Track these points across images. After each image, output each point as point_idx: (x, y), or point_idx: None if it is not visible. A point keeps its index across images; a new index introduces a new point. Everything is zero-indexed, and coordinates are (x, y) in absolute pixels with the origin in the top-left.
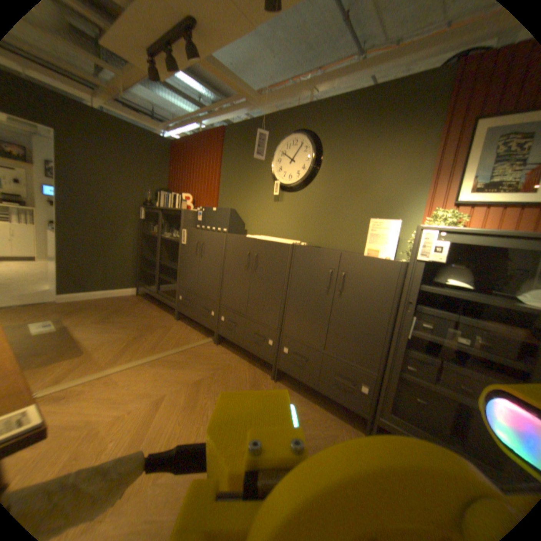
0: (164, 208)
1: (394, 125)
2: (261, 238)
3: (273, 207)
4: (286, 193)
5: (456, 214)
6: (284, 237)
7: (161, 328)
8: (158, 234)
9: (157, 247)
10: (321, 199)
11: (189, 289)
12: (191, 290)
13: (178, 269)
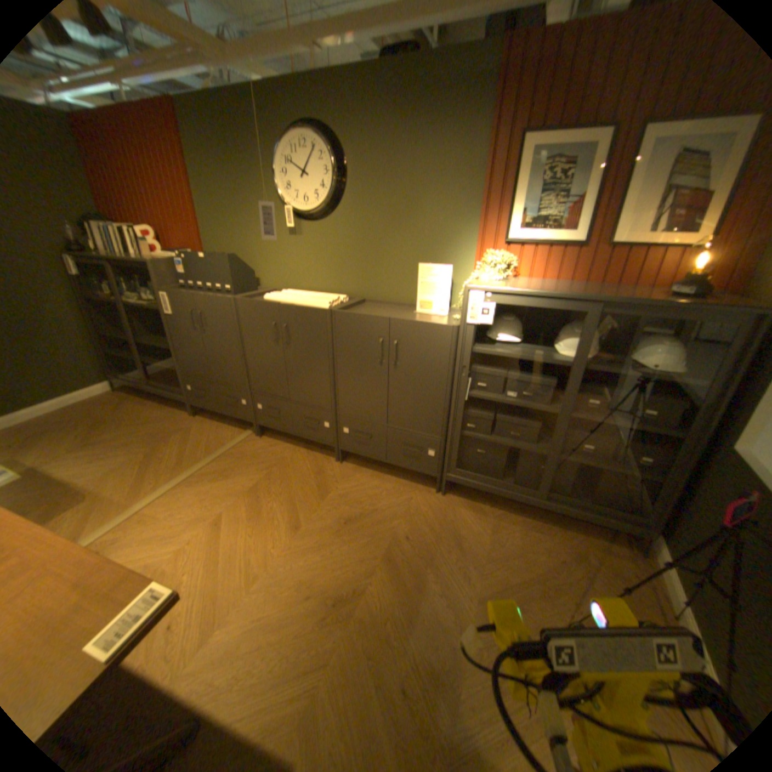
0: (106, 251)
1: (433, 128)
2: (285, 301)
3: (290, 245)
4: (305, 223)
5: (504, 260)
6: (315, 288)
7: (175, 433)
8: (112, 295)
9: (118, 316)
10: (355, 233)
11: (198, 376)
12: (202, 377)
13: (171, 348)
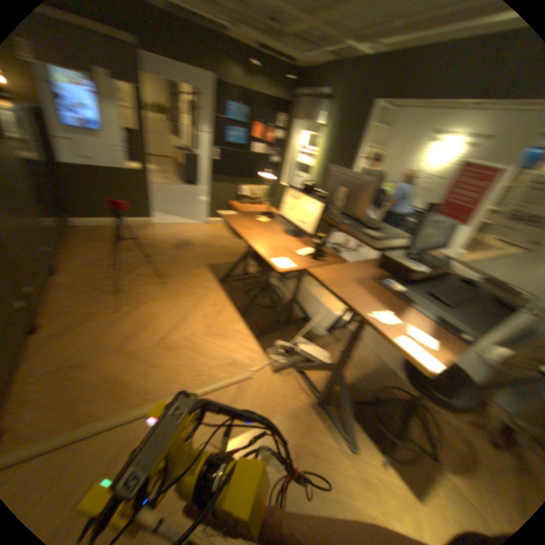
0: None
1: None
2: None
3: None
4: None
5: None
6: None
7: None
8: None
9: None
10: None
11: None
12: None
13: None
